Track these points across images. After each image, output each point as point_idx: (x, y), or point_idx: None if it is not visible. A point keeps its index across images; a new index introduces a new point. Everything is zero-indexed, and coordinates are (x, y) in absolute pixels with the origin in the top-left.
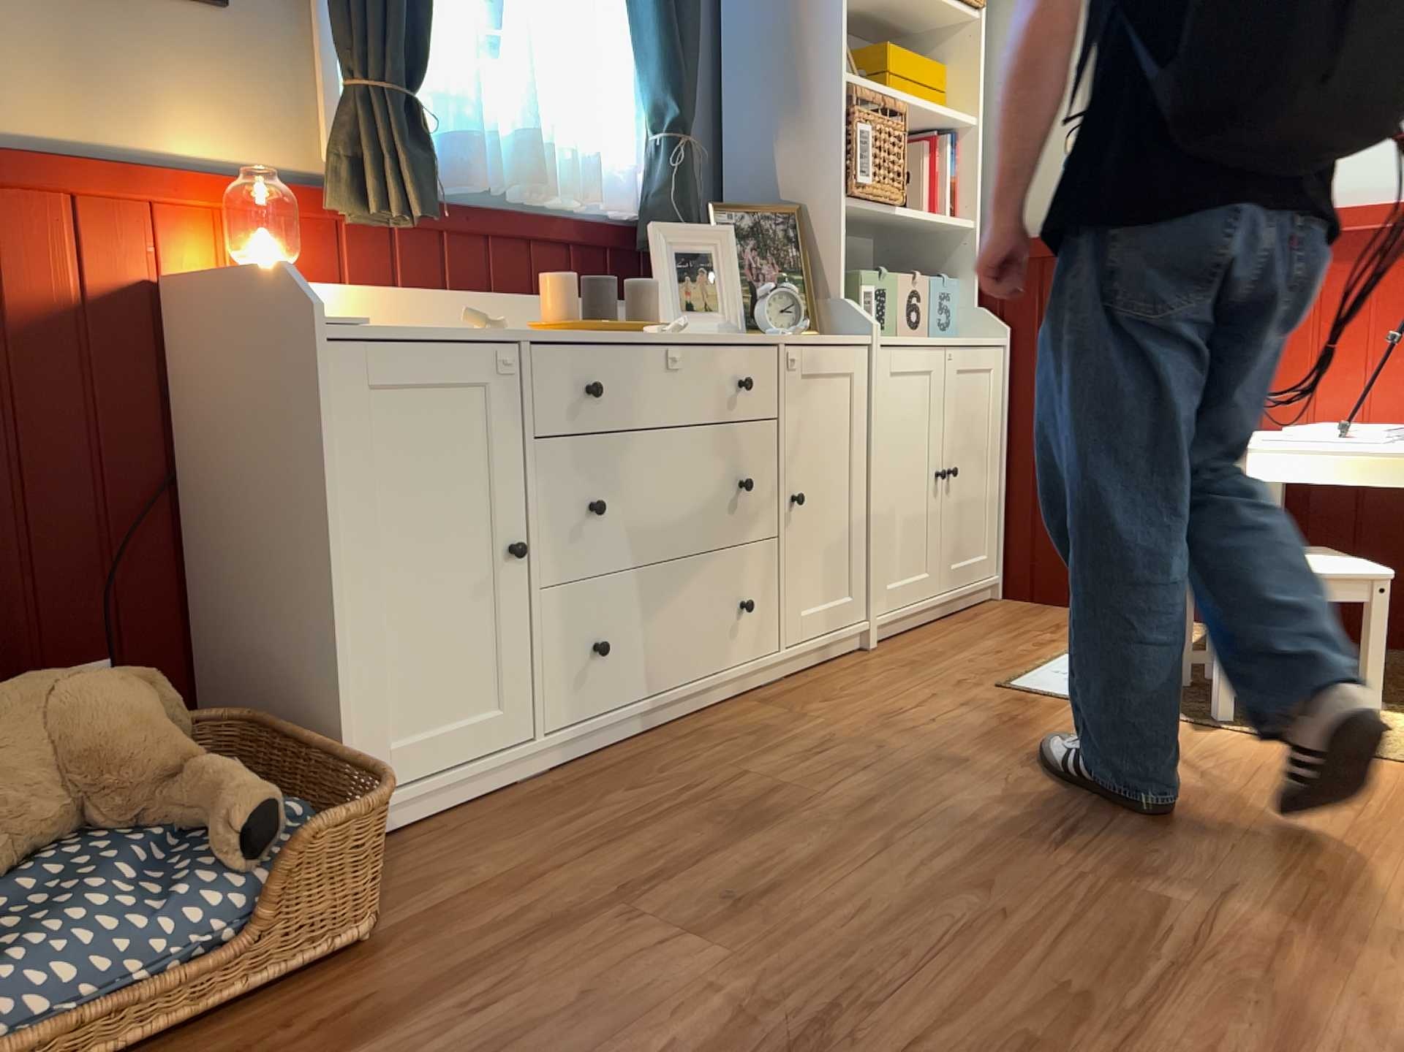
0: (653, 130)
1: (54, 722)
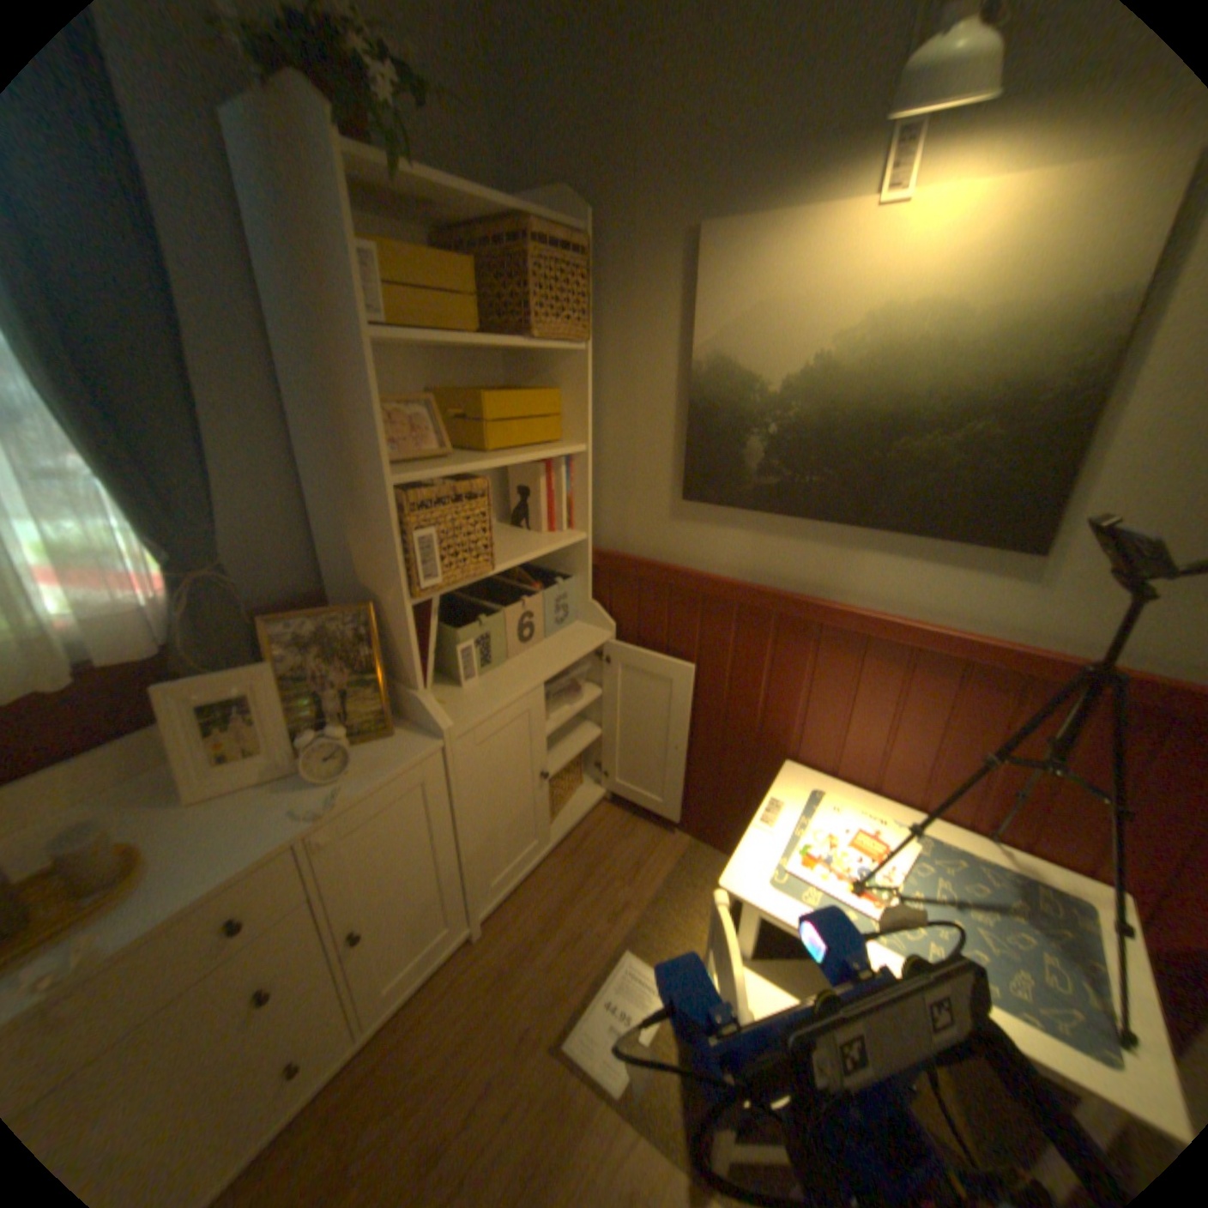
0: (159, 559)
1: None
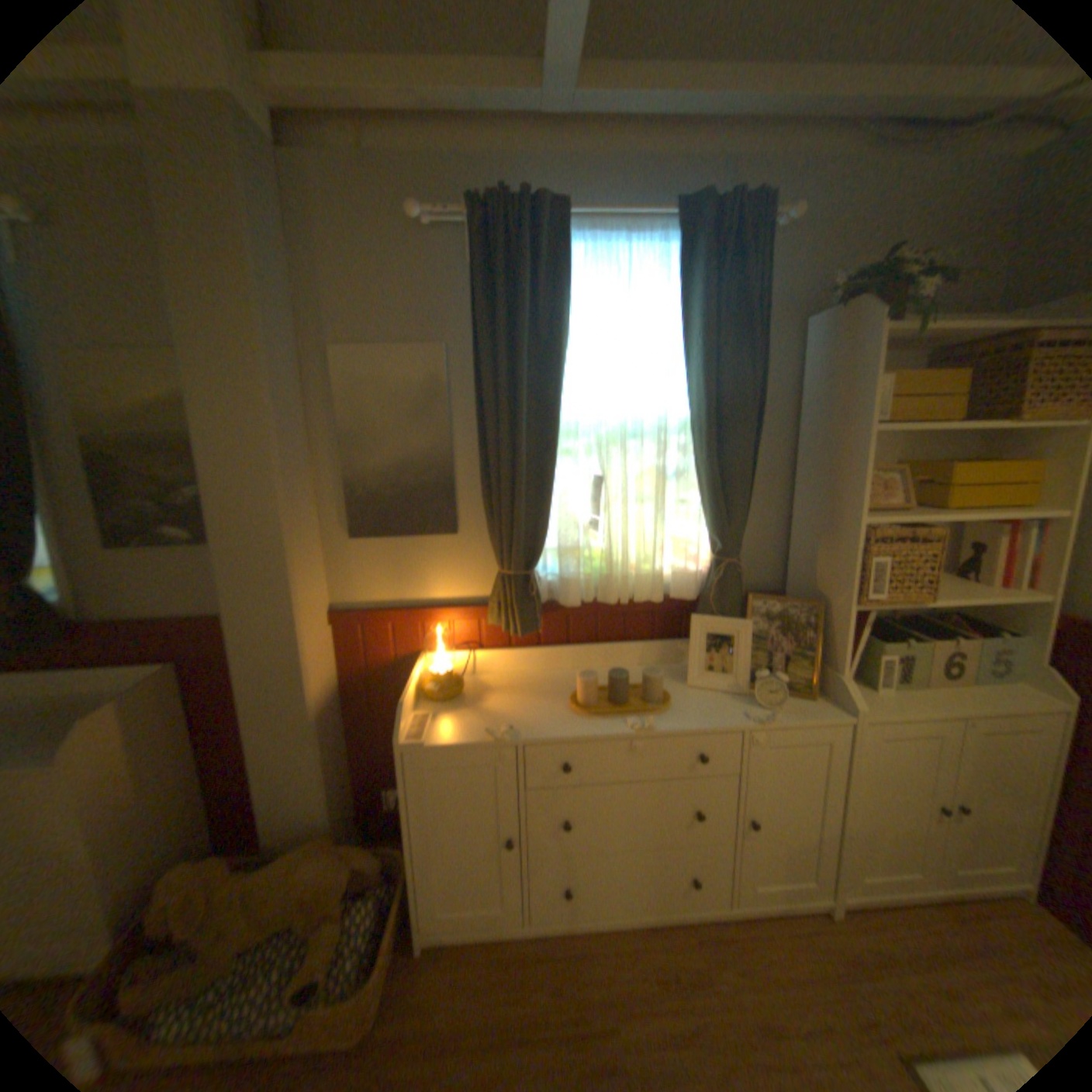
0: (711, 549)
1: (291, 888)
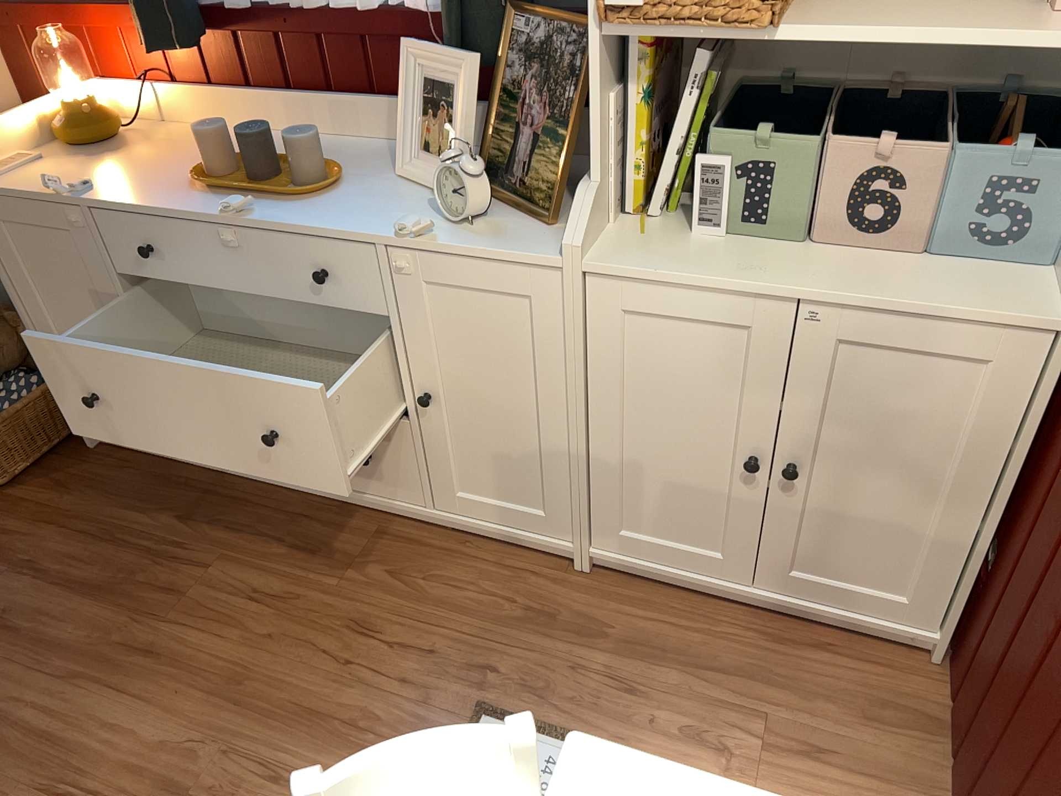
0: None
1: None
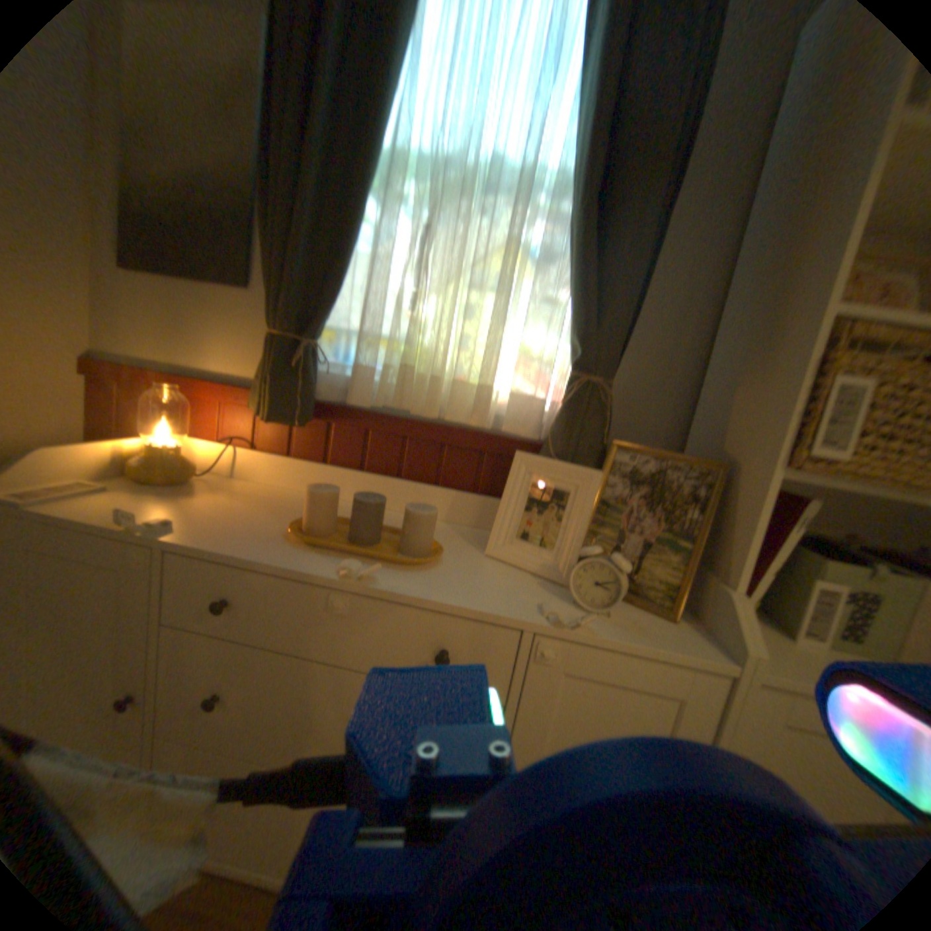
0: (575, 367)
1: None
